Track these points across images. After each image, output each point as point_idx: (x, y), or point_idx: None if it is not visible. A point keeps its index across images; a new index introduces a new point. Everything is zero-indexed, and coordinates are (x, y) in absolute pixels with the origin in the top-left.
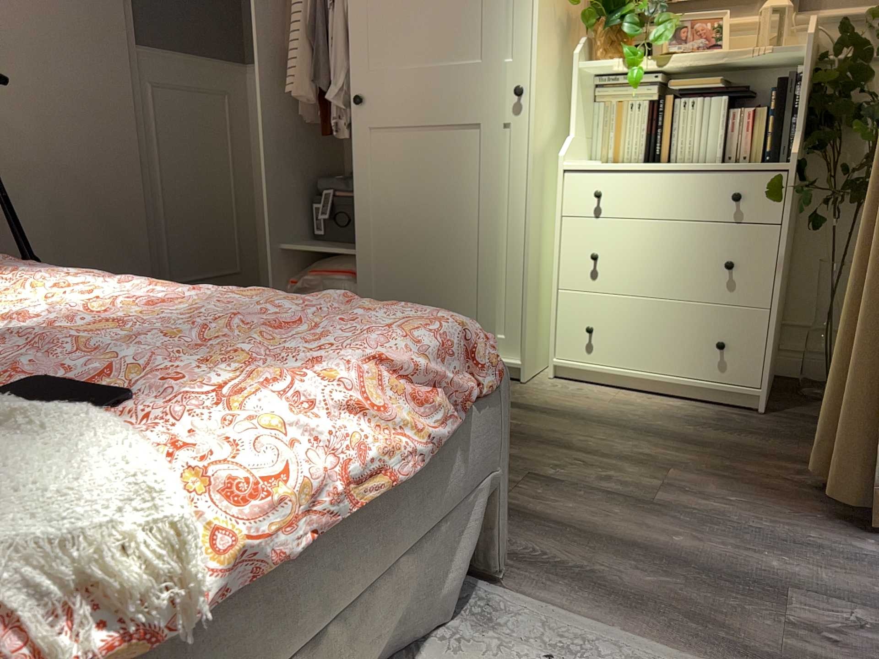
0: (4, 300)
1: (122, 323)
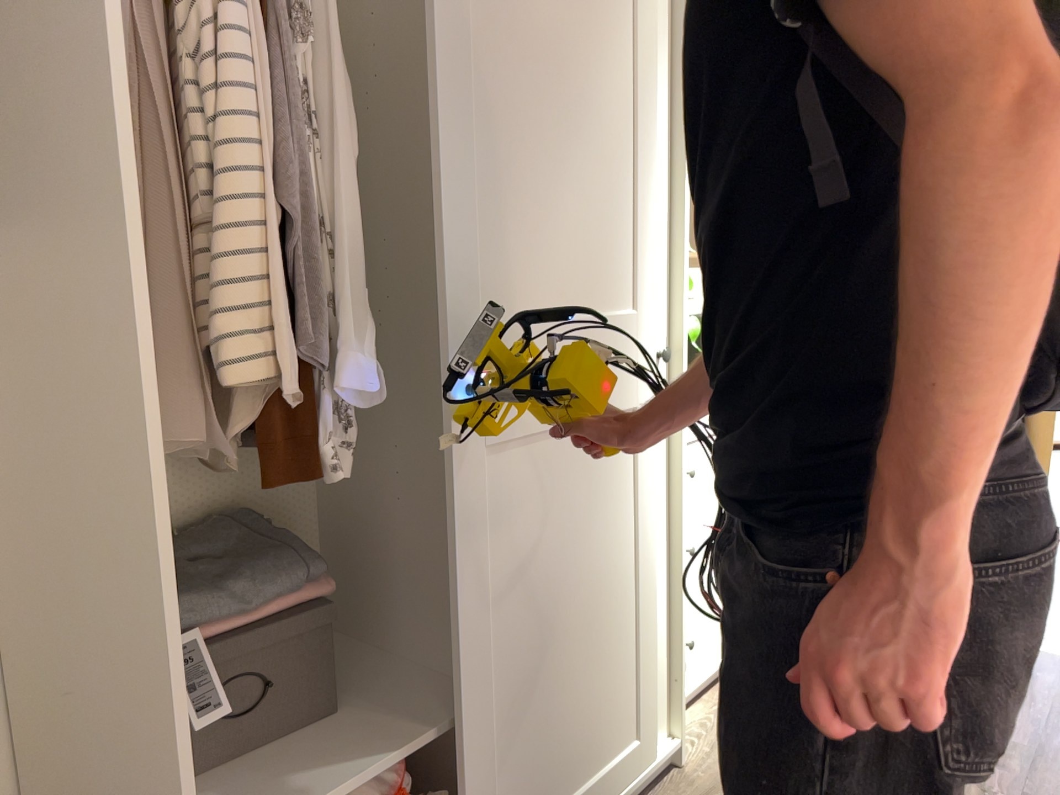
0: None
1: None
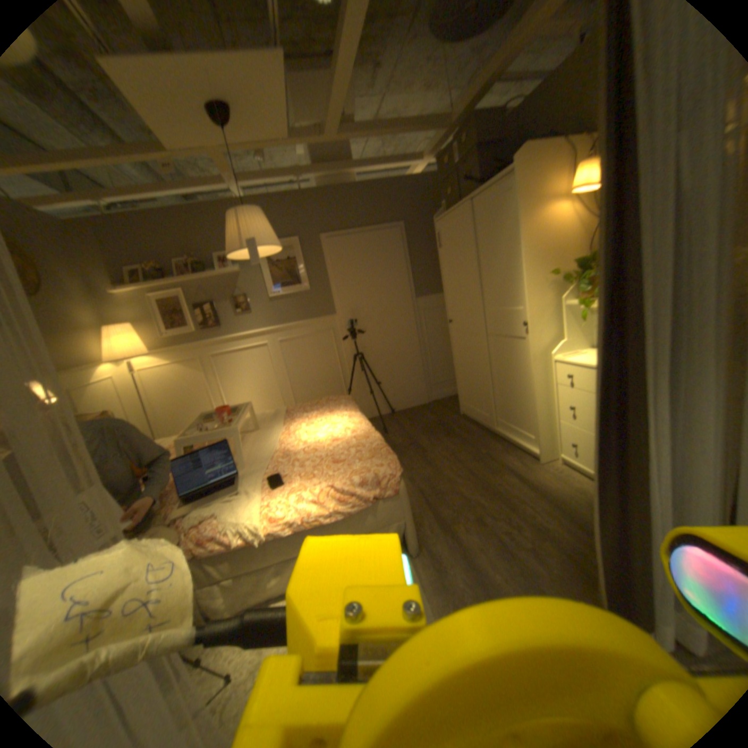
0: (320, 426)
1: (321, 446)
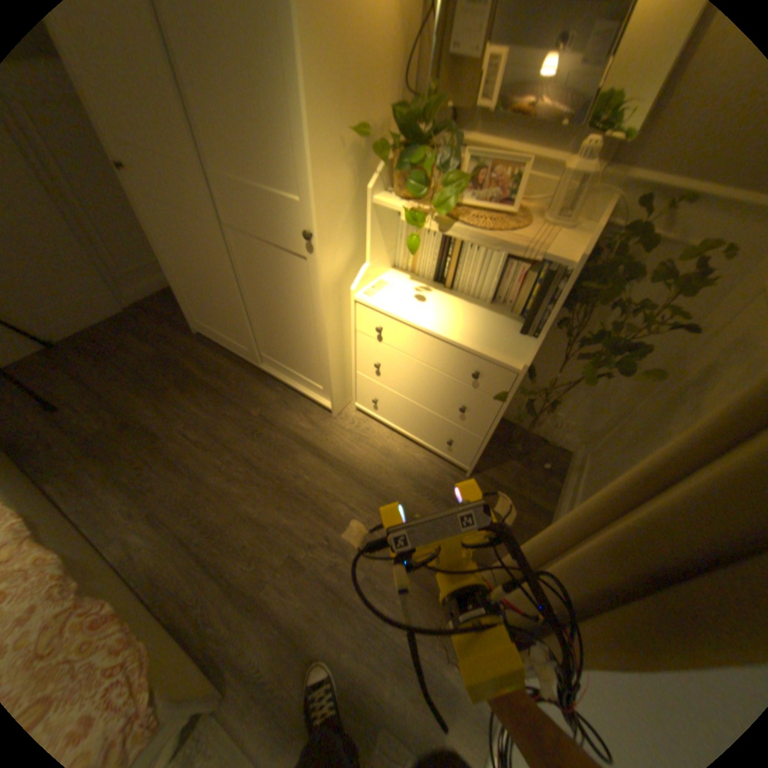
0: None
1: None
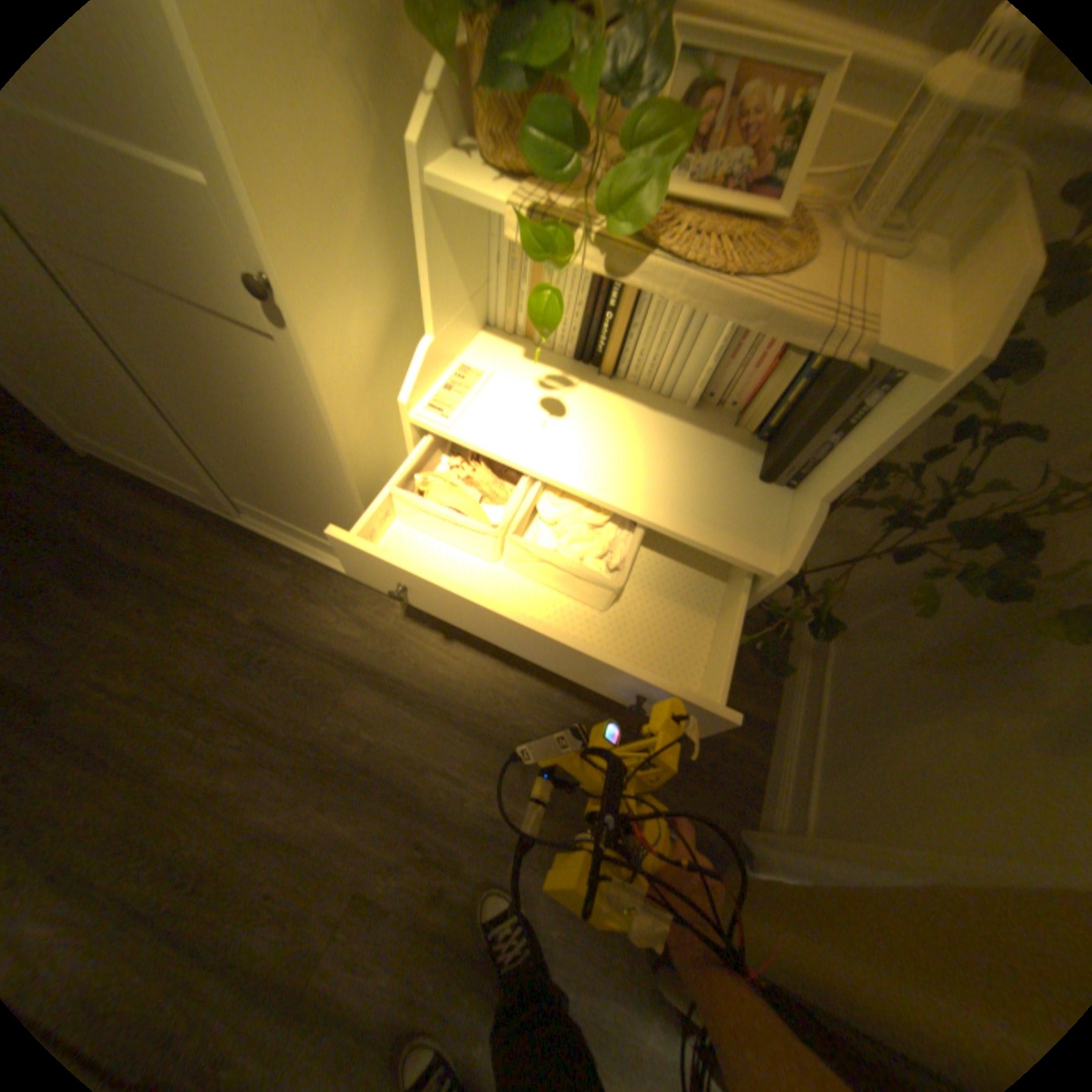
0: None
1: None
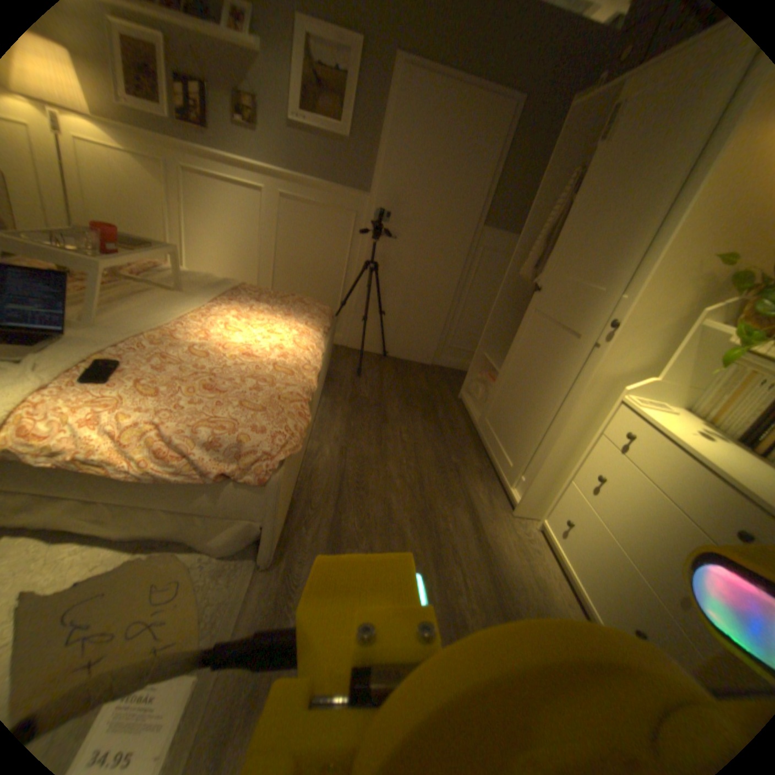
0: (251, 326)
1: (219, 354)
